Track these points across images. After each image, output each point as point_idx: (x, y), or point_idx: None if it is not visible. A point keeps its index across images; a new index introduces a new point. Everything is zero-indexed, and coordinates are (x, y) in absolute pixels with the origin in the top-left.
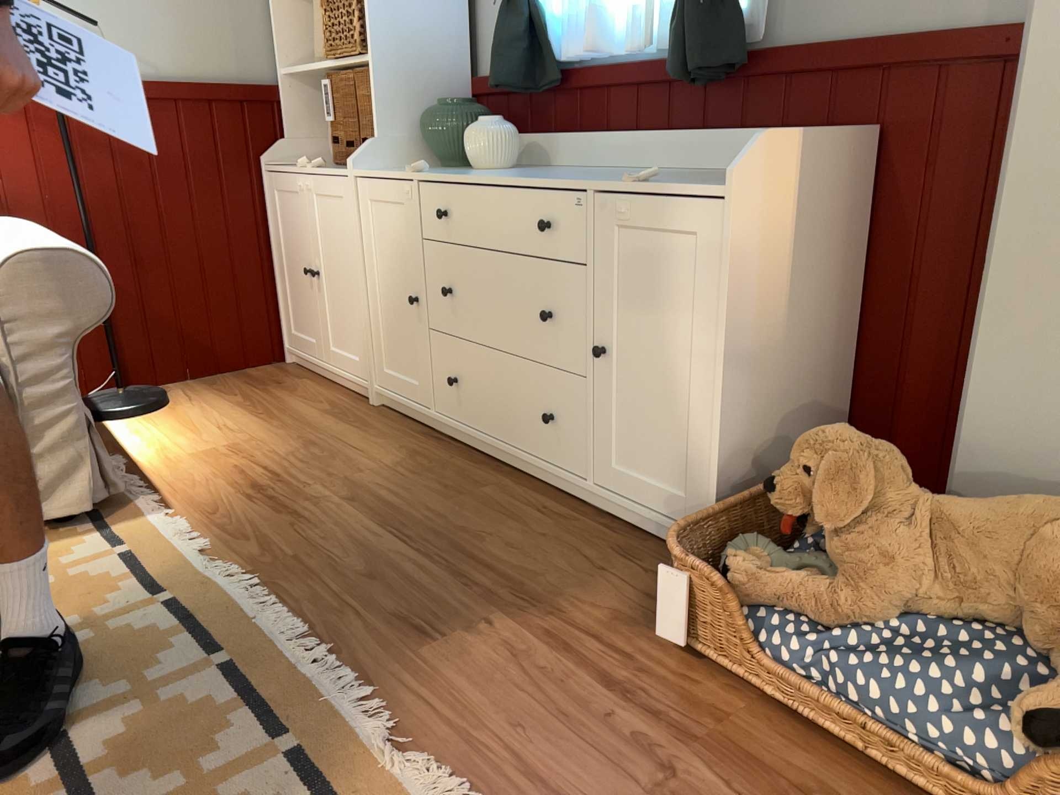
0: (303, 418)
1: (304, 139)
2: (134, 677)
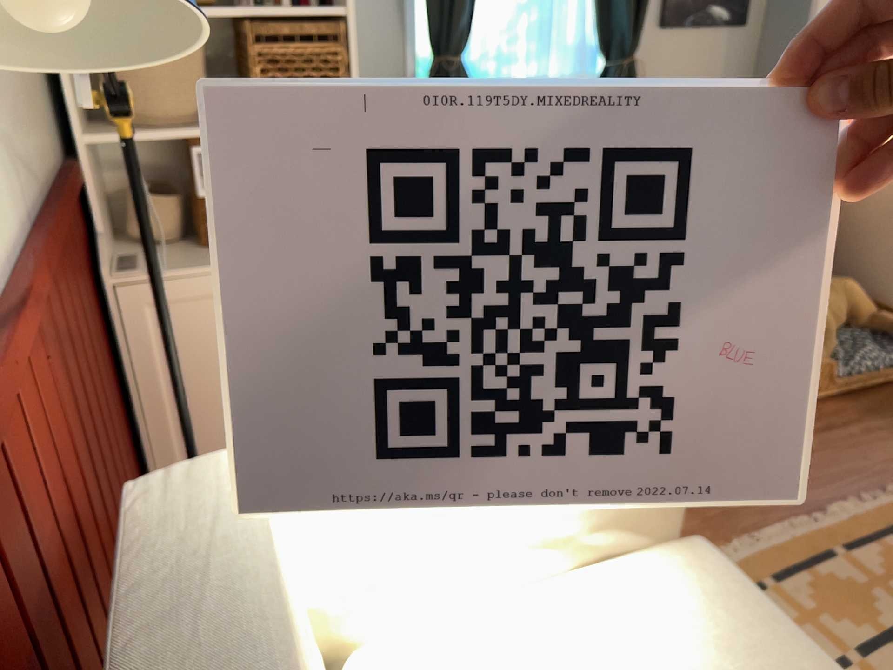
0: None
1: (105, 223)
2: (869, 593)
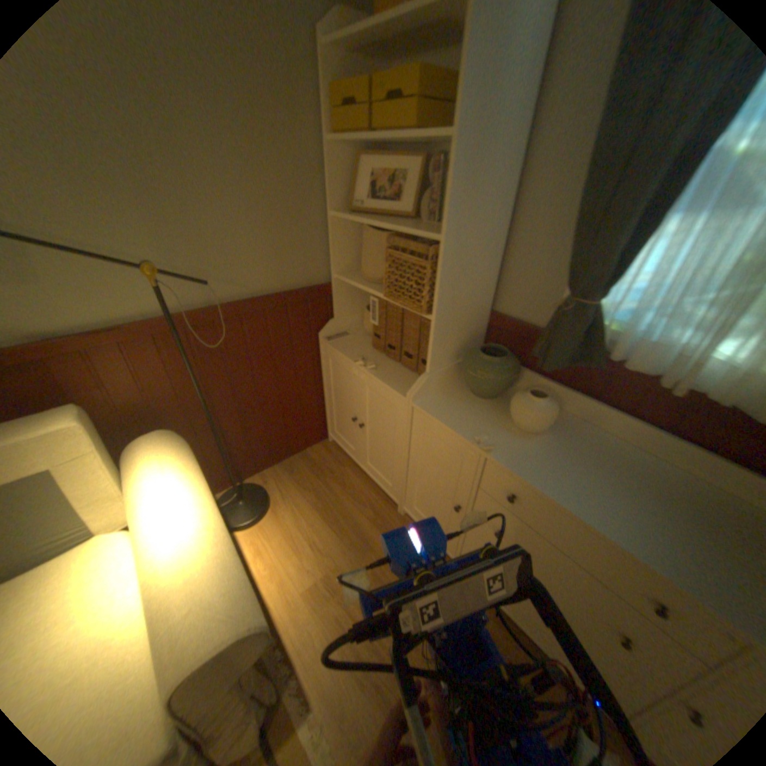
0: (362, 532)
1: (347, 315)
2: None
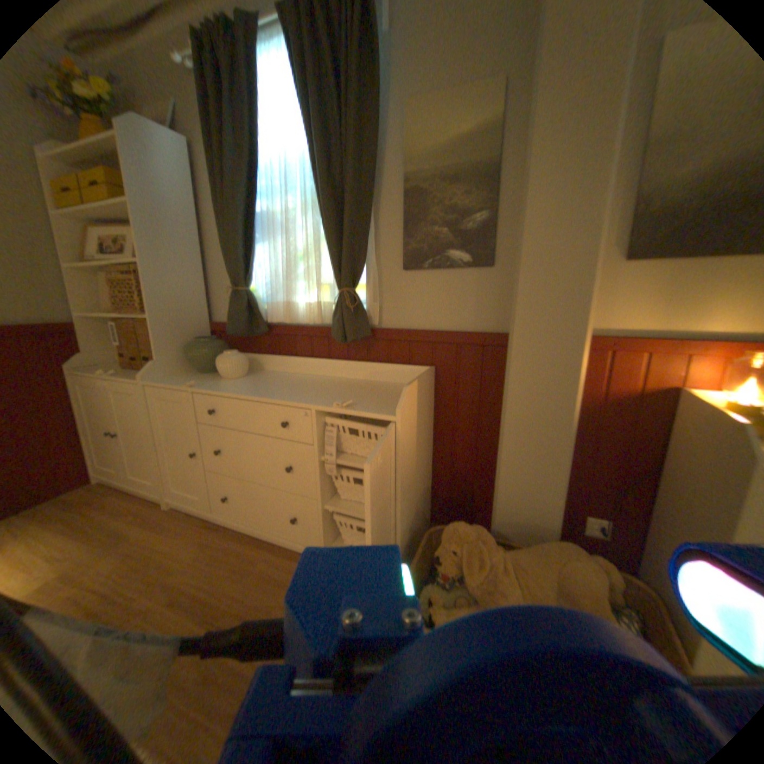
0: (115, 534)
1: (94, 350)
2: None
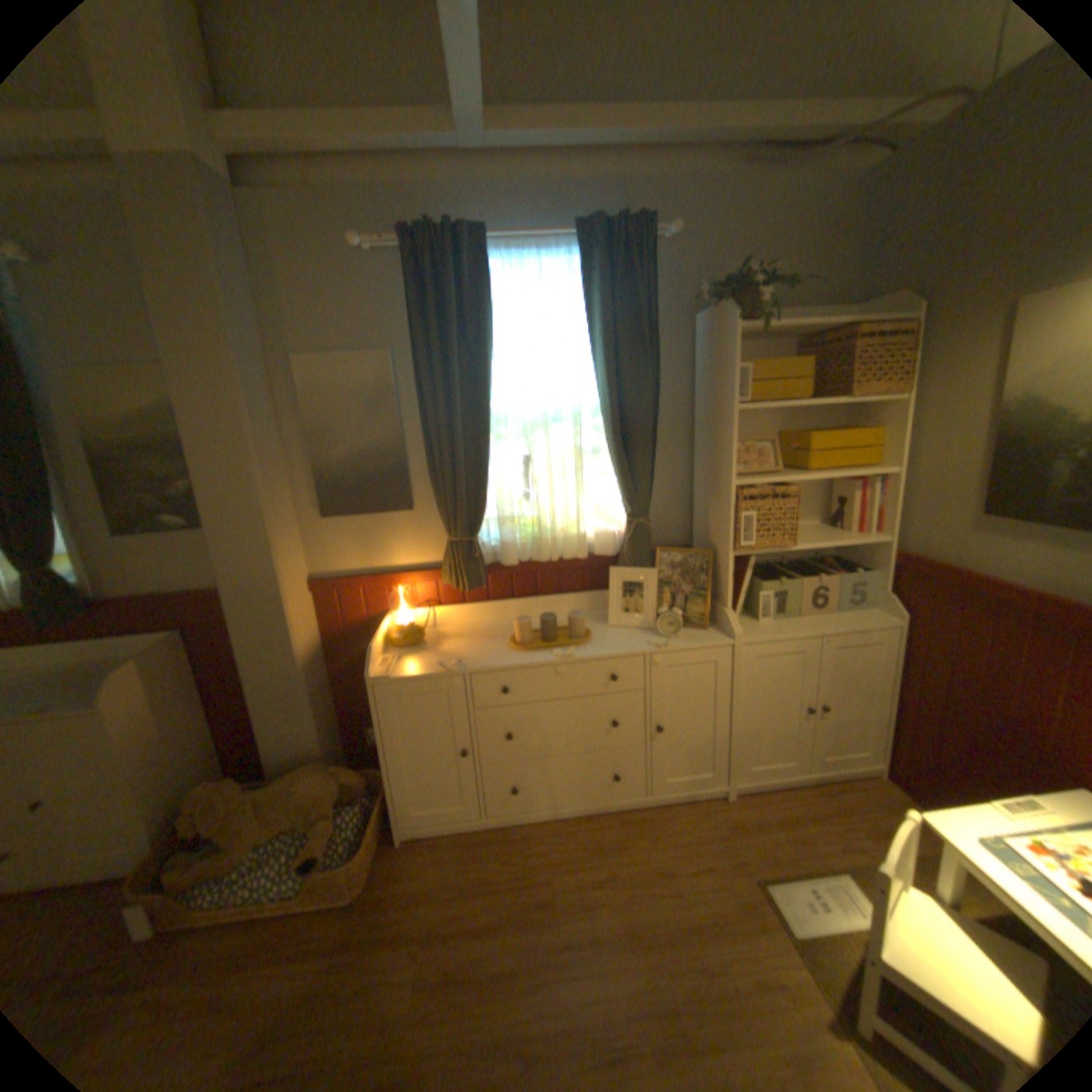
0: None
1: None
2: None
